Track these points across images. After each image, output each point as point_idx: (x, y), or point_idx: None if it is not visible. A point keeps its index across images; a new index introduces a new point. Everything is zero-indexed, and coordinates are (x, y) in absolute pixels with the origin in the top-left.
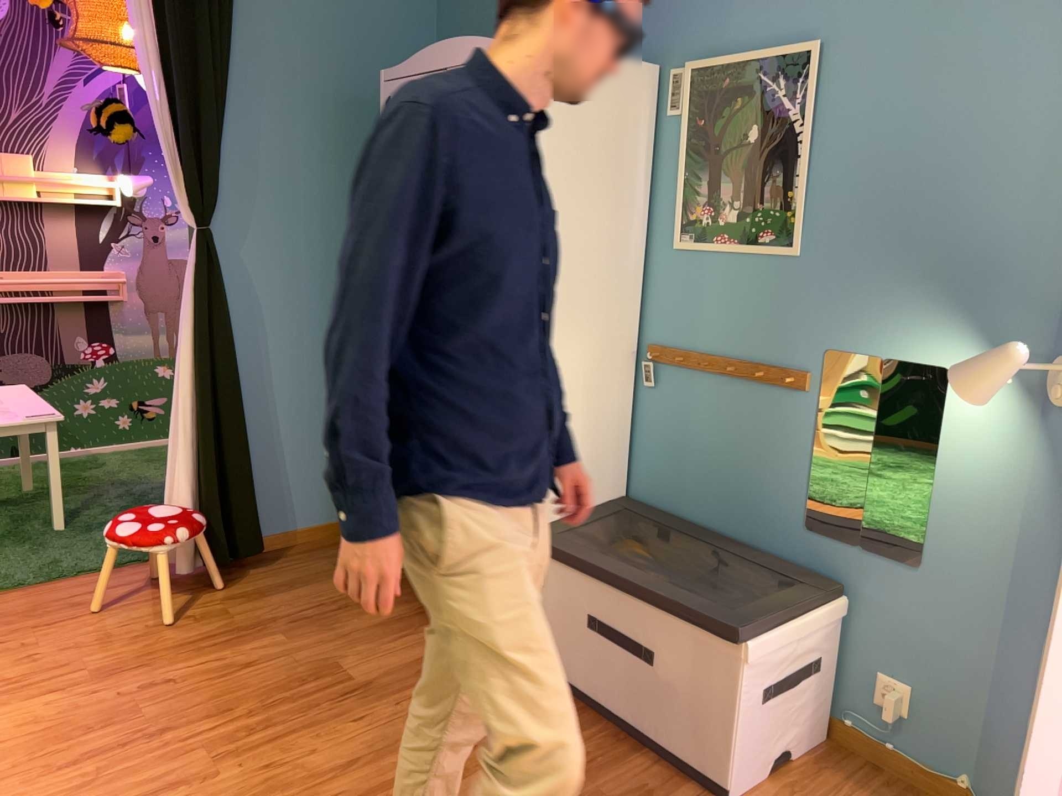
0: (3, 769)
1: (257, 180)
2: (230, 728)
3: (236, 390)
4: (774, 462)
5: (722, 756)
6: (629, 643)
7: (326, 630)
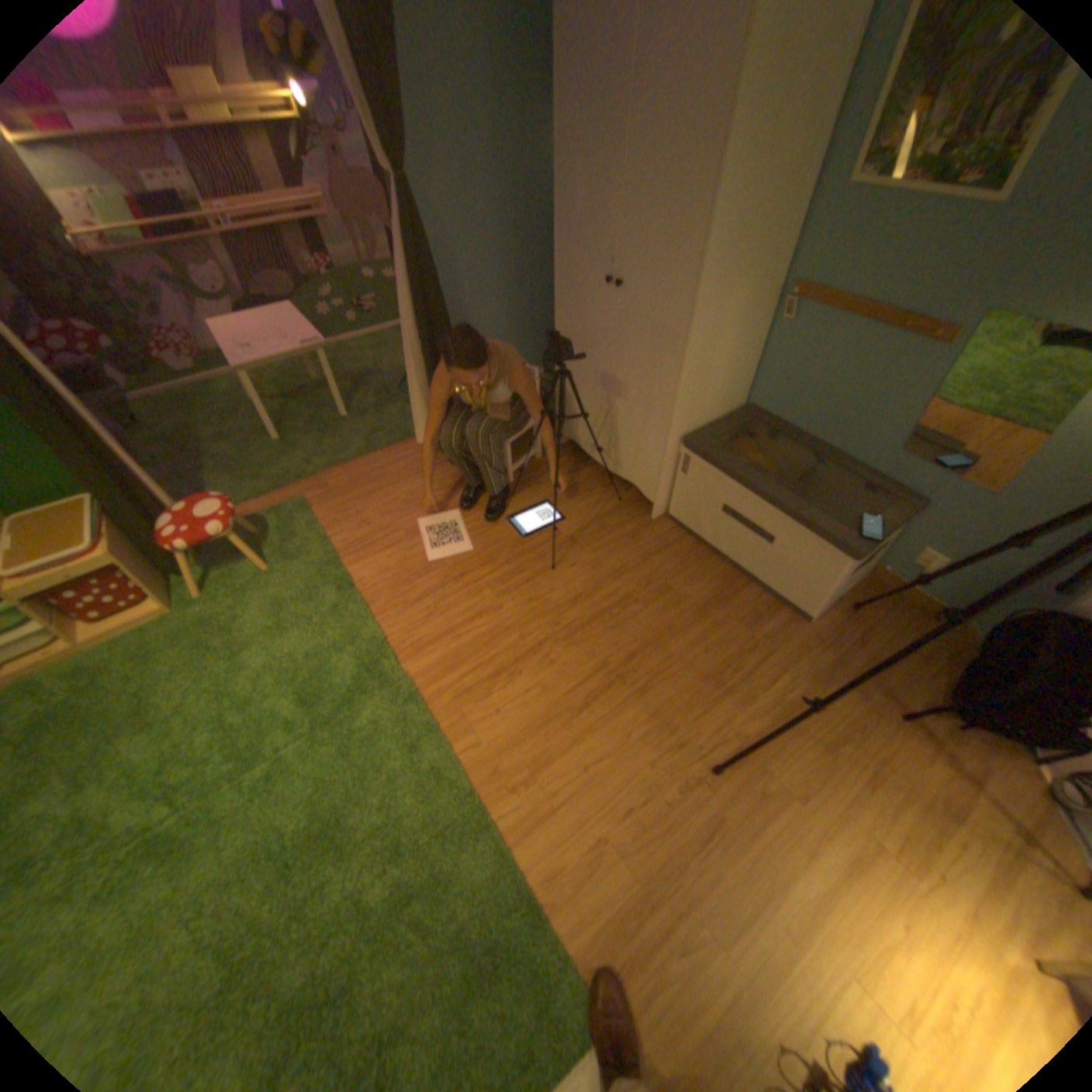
0: (380, 604)
1: (432, 108)
2: (497, 574)
3: (447, 325)
4: (890, 400)
5: (810, 604)
6: (752, 530)
7: (534, 496)
